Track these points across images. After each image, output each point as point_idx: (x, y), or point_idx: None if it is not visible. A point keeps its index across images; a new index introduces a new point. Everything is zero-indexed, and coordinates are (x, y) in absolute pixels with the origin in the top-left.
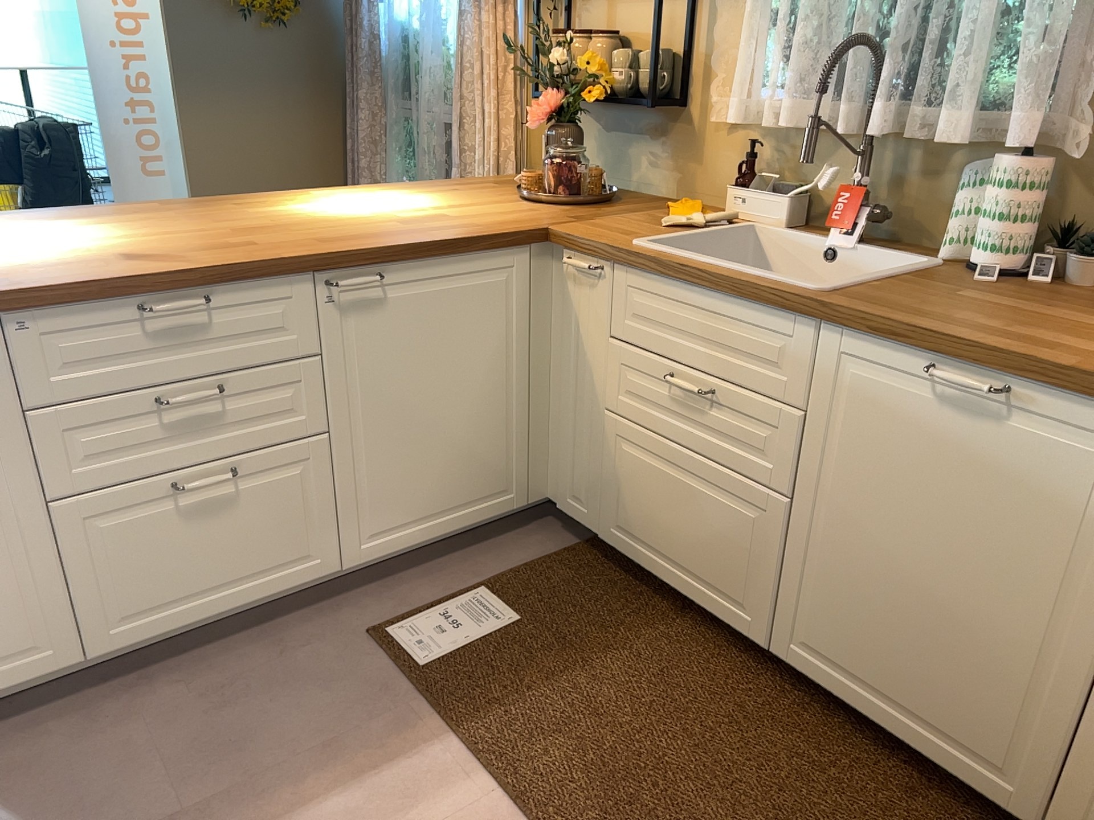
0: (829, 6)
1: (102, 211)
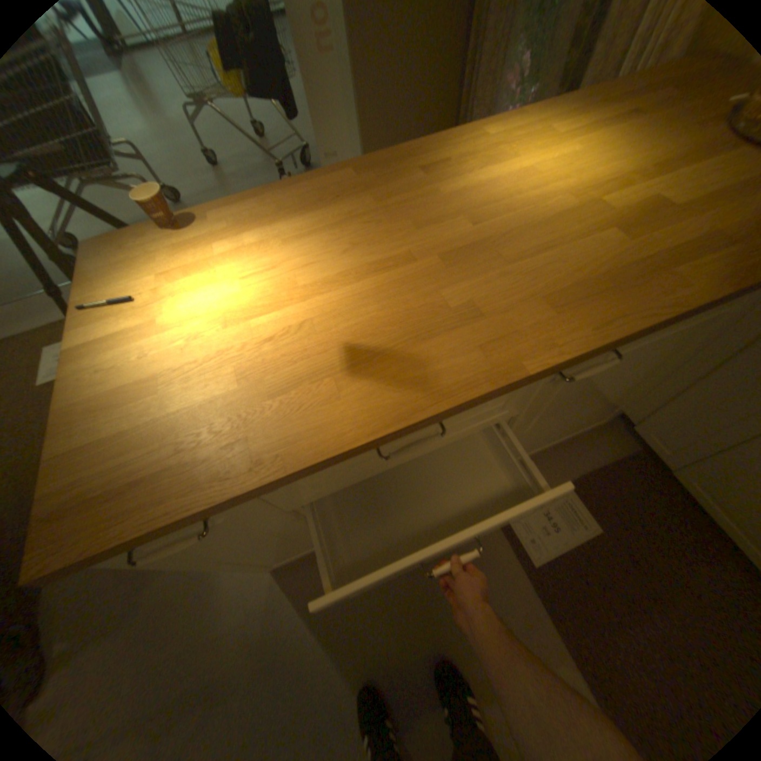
0: None
1: (304, 190)
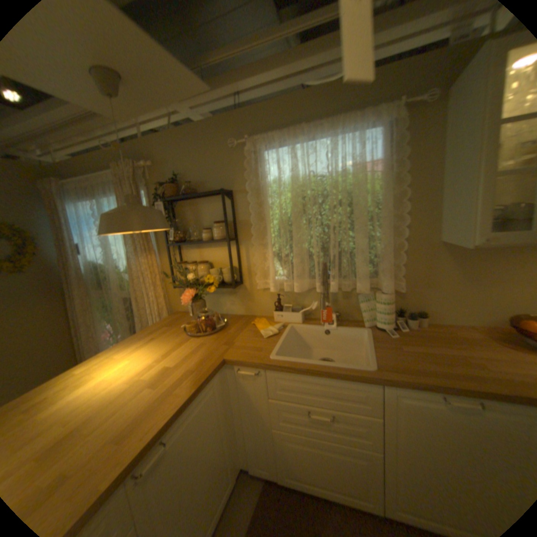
0: (303, 250)
1: None
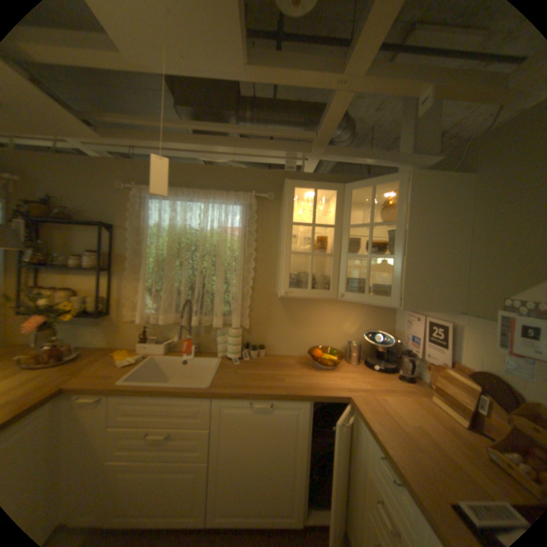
0: (171, 288)
1: None
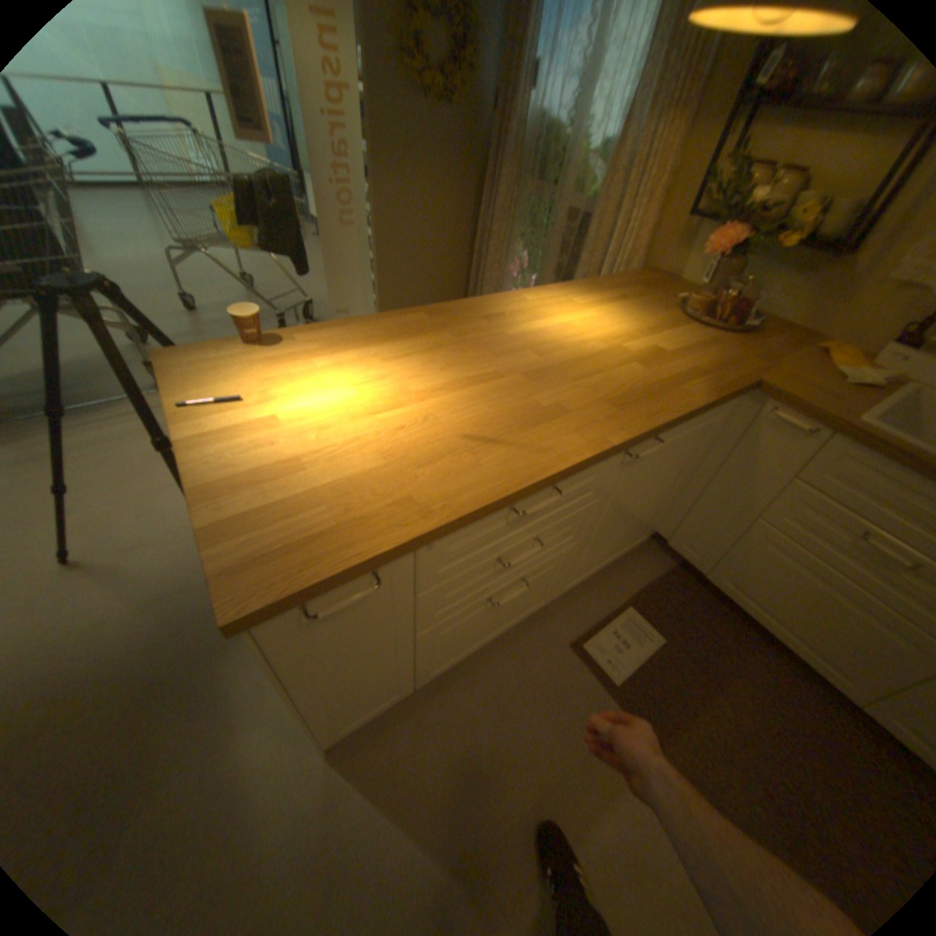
0: None
1: (387, 324)
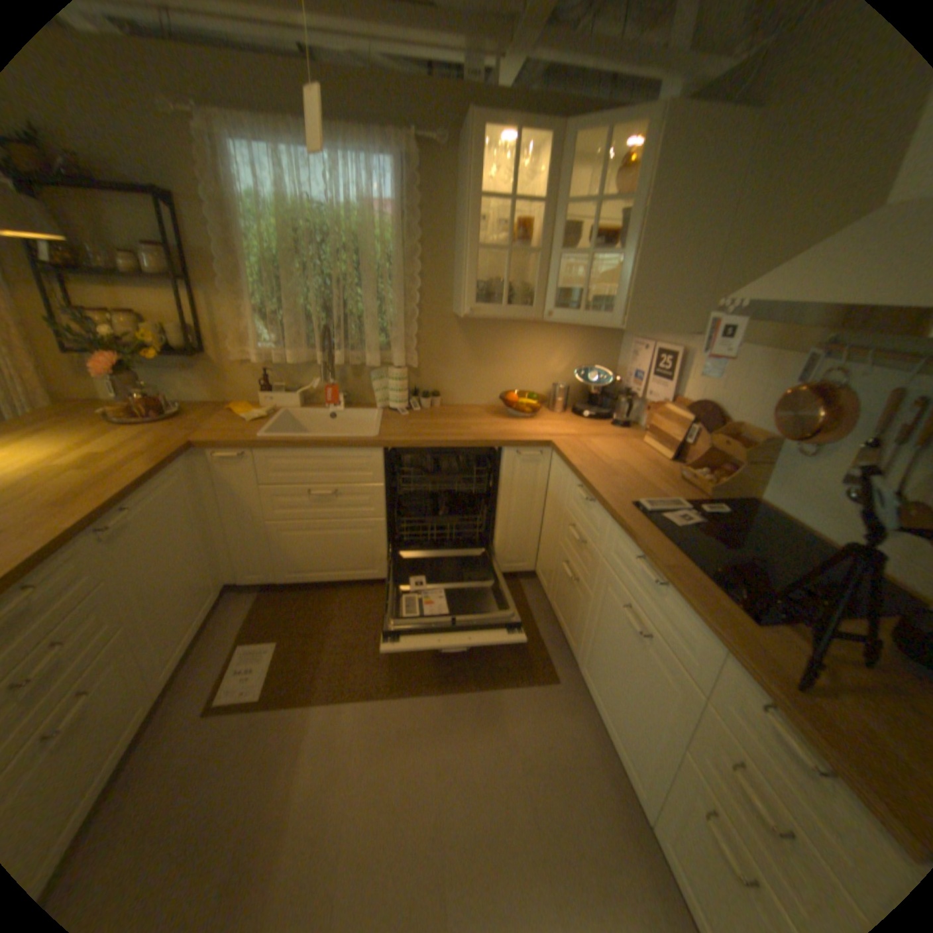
0: (297, 309)
1: None
